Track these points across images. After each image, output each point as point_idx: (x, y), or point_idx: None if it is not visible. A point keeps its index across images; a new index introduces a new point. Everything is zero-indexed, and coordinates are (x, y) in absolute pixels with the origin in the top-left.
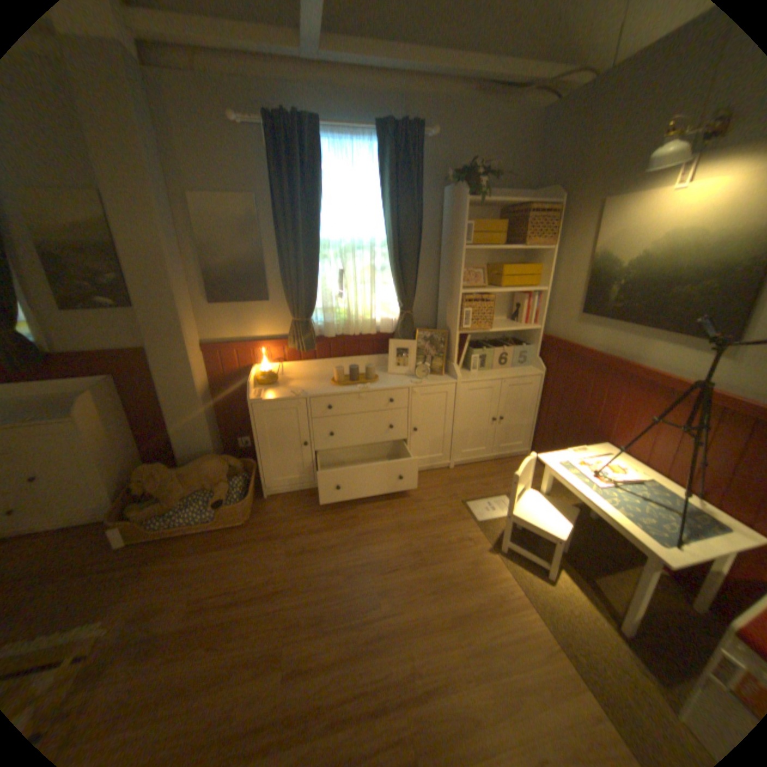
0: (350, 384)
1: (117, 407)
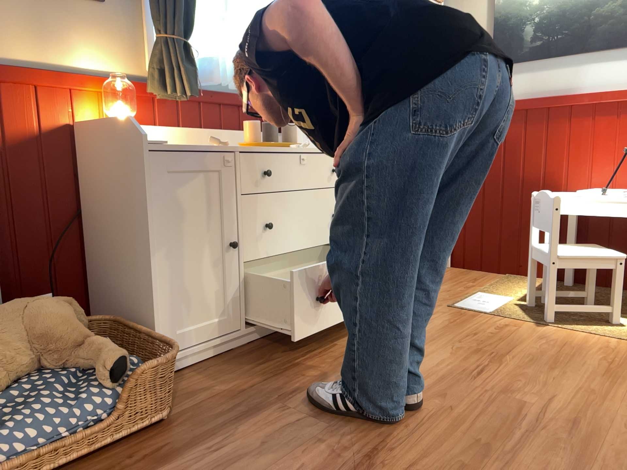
0: (275, 147)
1: None
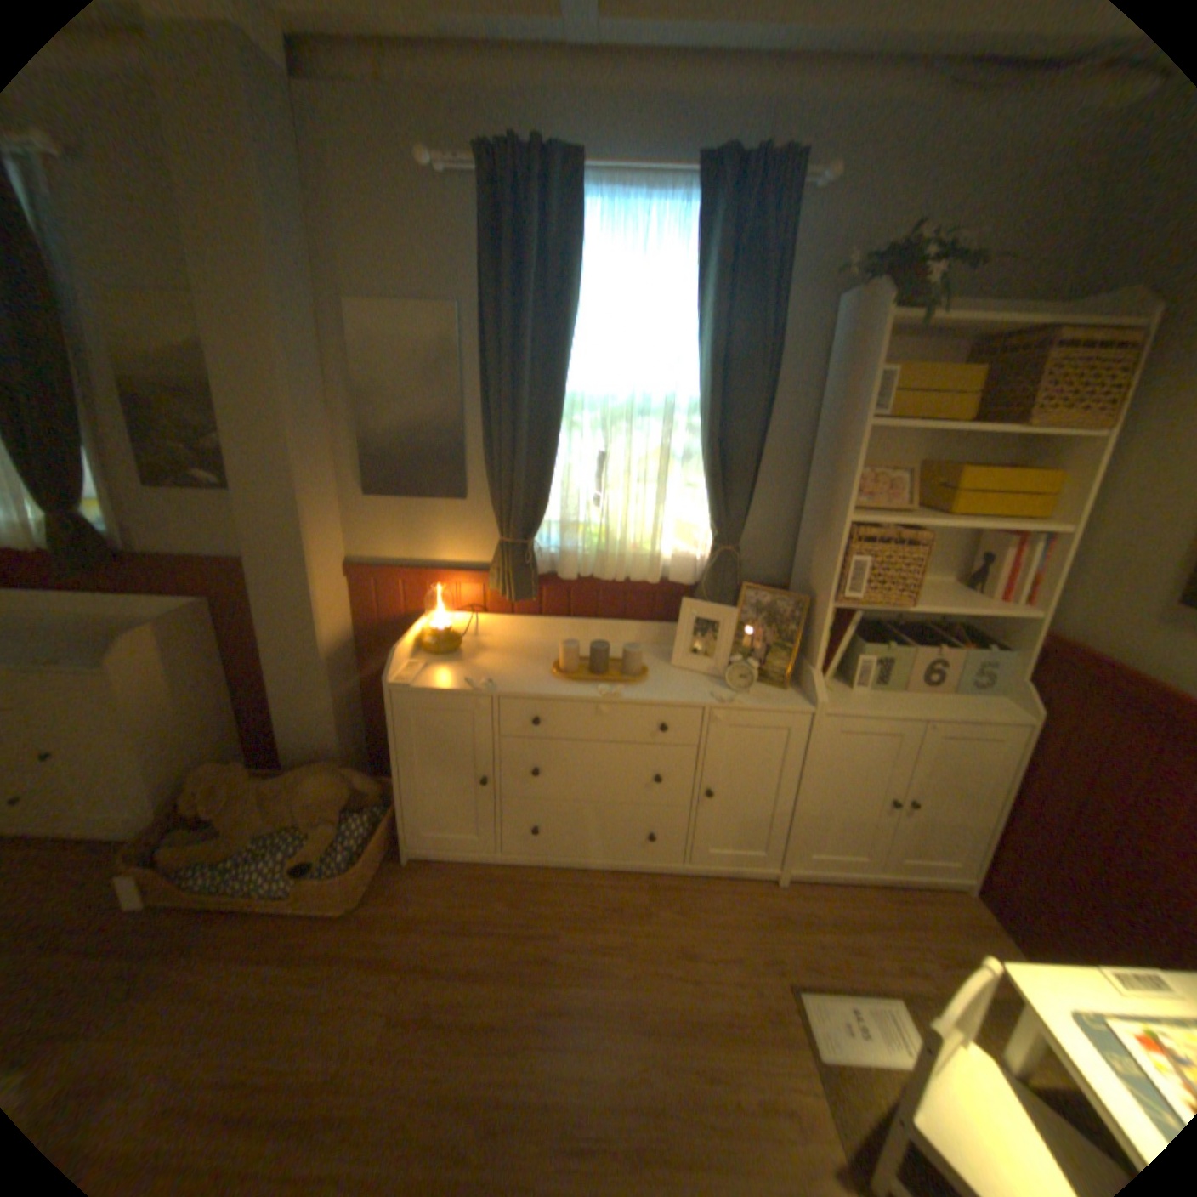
0: (588, 680)
1: (206, 652)
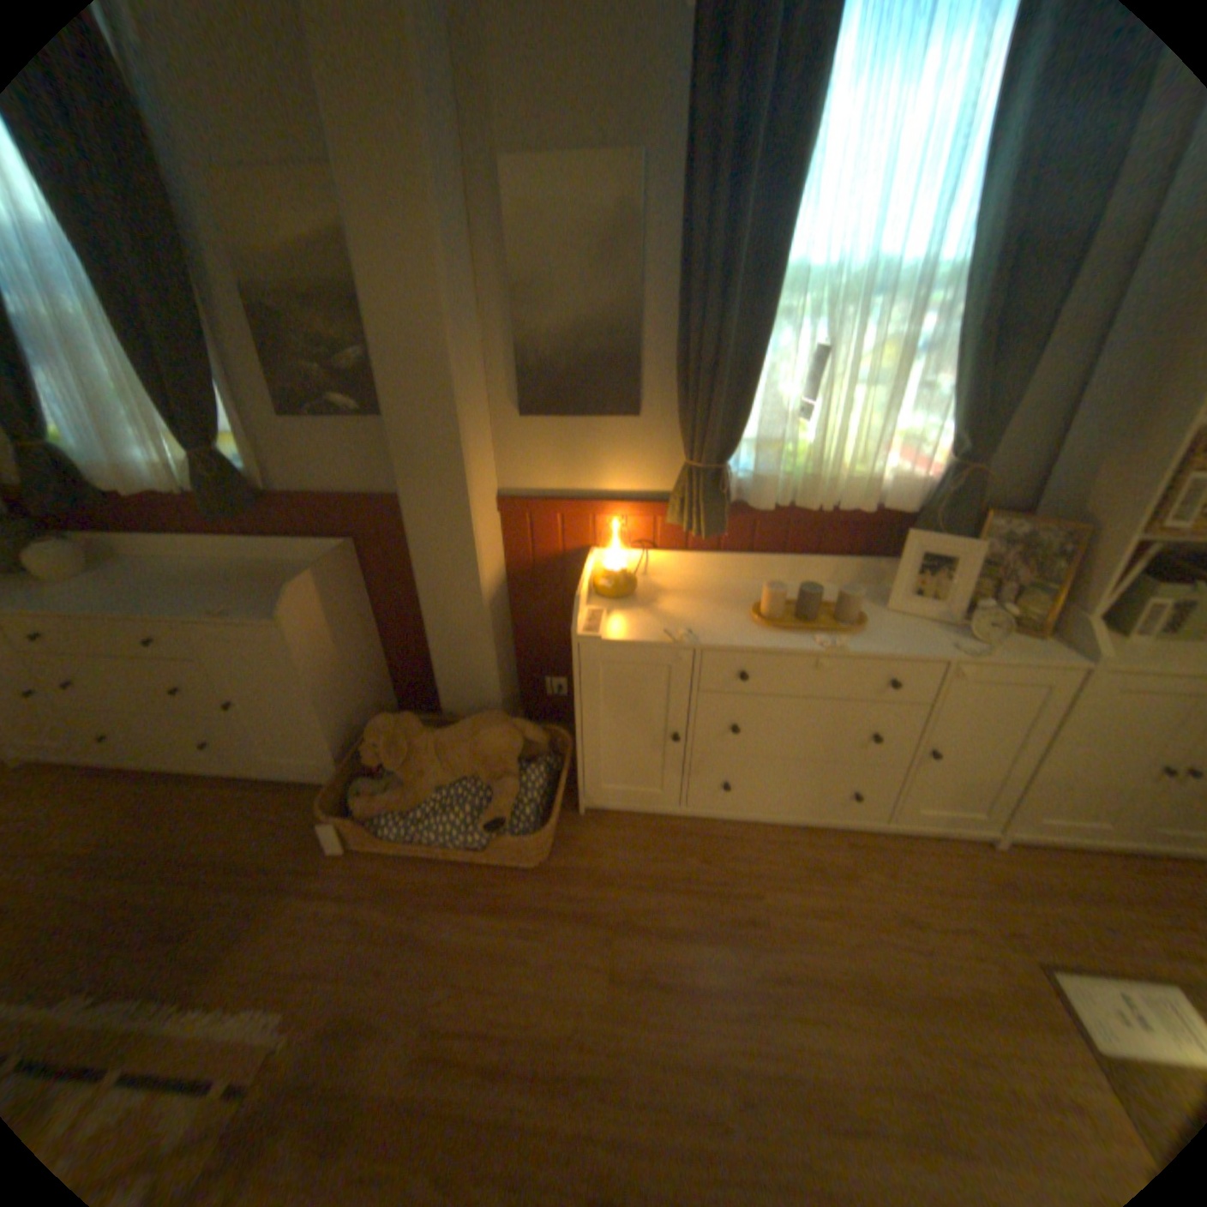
0: (799, 629)
1: (358, 596)
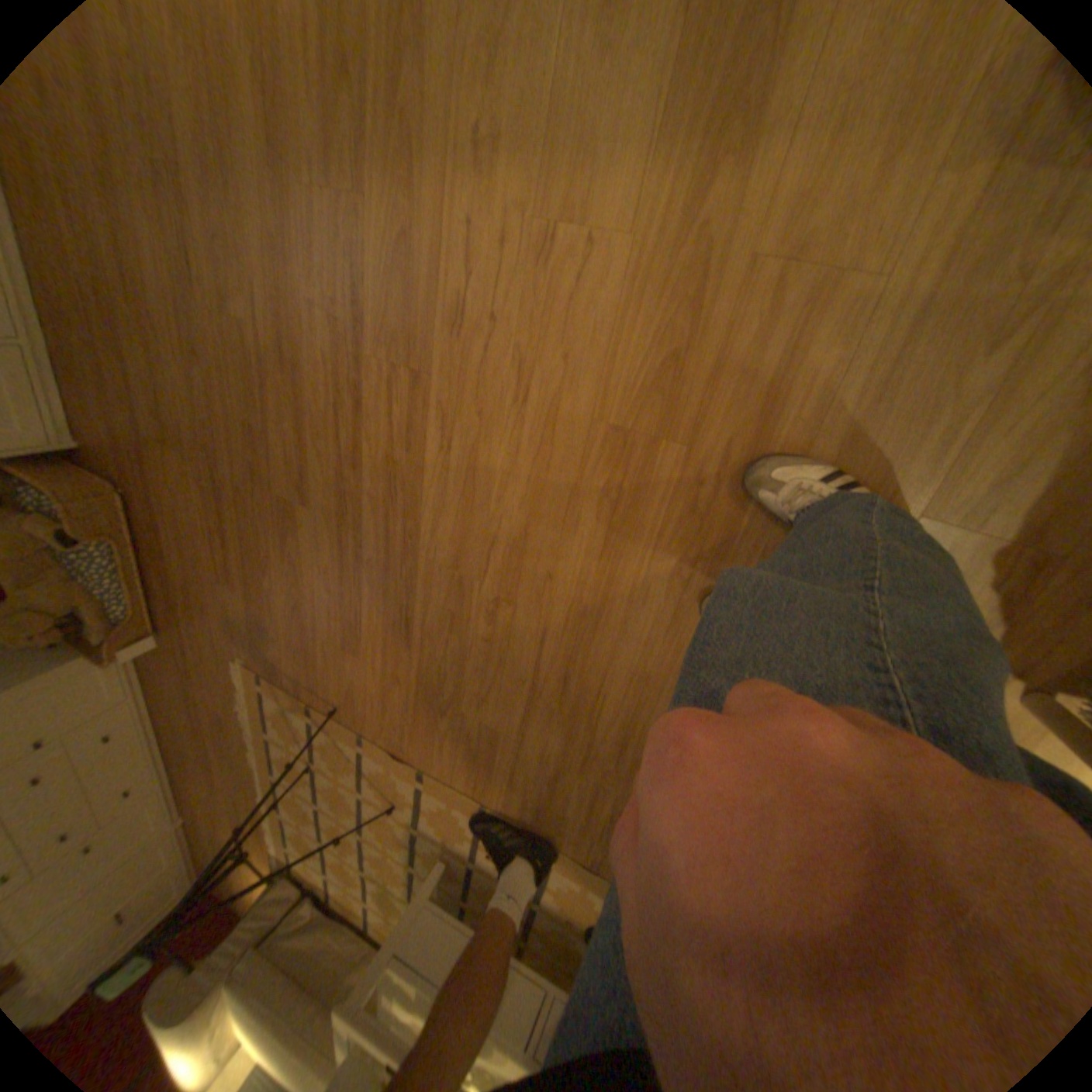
0: None
1: None
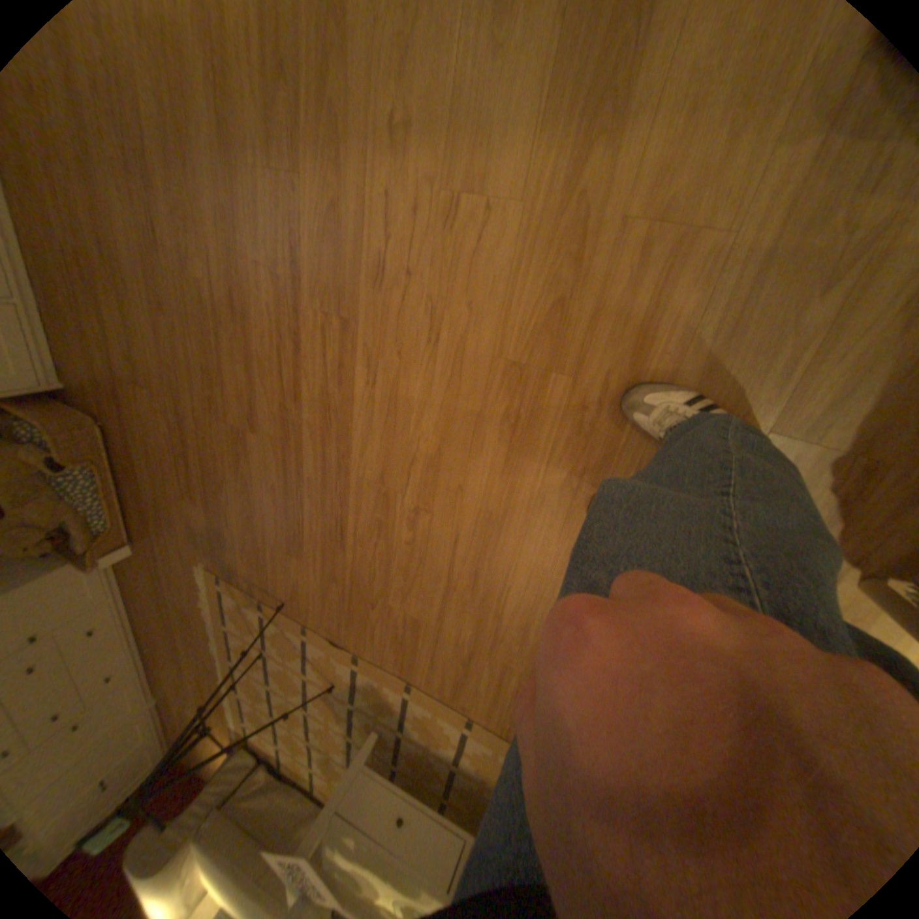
0: None
1: None
